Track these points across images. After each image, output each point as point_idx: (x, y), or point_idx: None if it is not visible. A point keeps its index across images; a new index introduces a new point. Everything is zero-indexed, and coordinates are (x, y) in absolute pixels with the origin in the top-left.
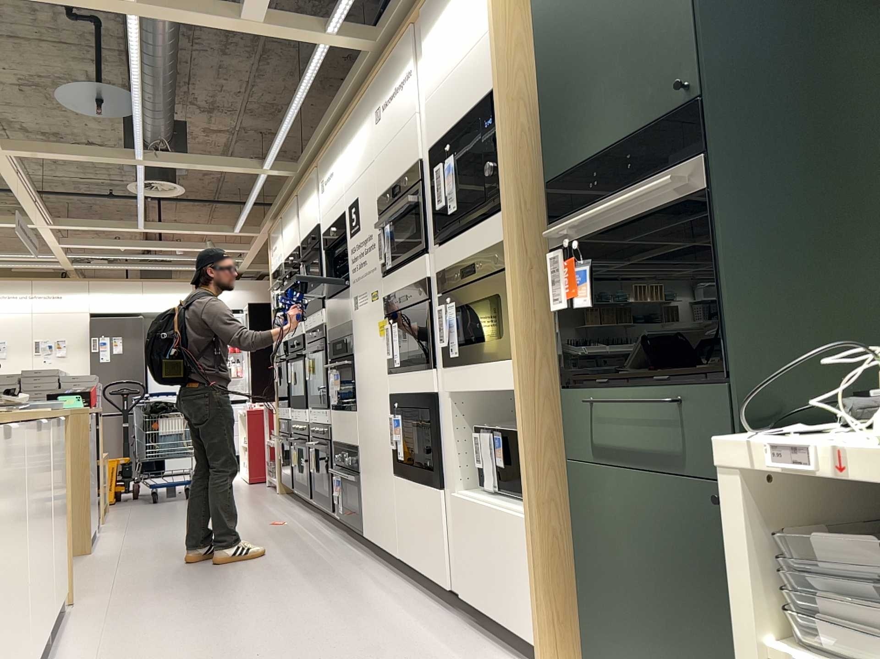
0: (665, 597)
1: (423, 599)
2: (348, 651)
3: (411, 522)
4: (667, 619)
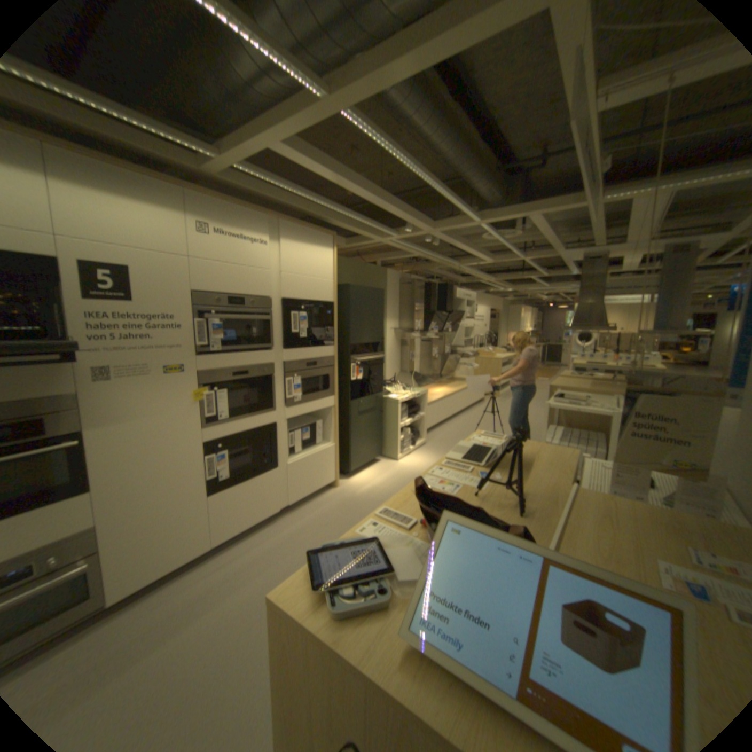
0: (367, 437)
1: (251, 539)
2: (325, 535)
3: (235, 510)
4: (367, 441)
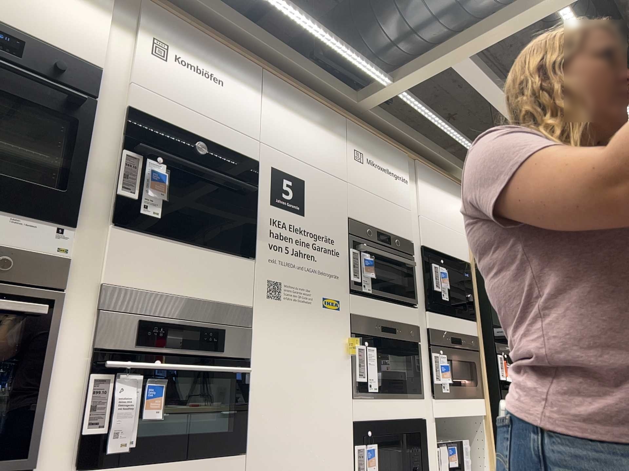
0: None
1: None
2: None
3: None
4: None
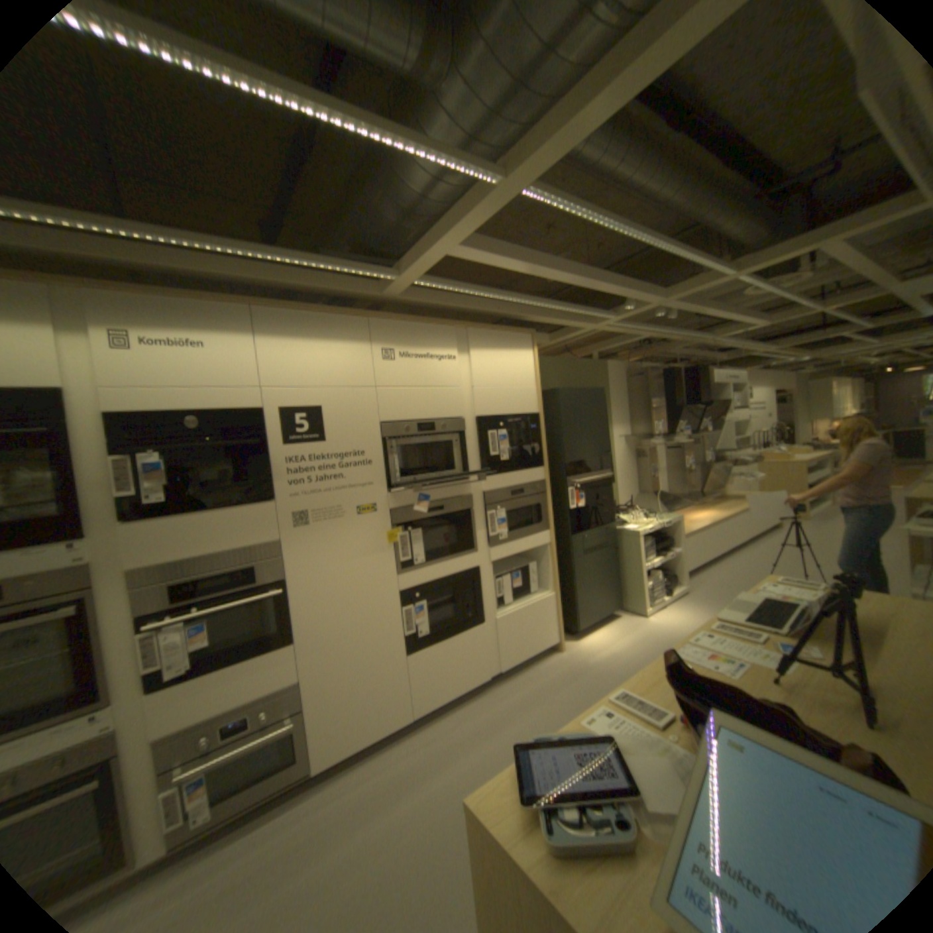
0: (598, 583)
1: (459, 713)
2: (551, 718)
3: (438, 674)
4: (599, 589)
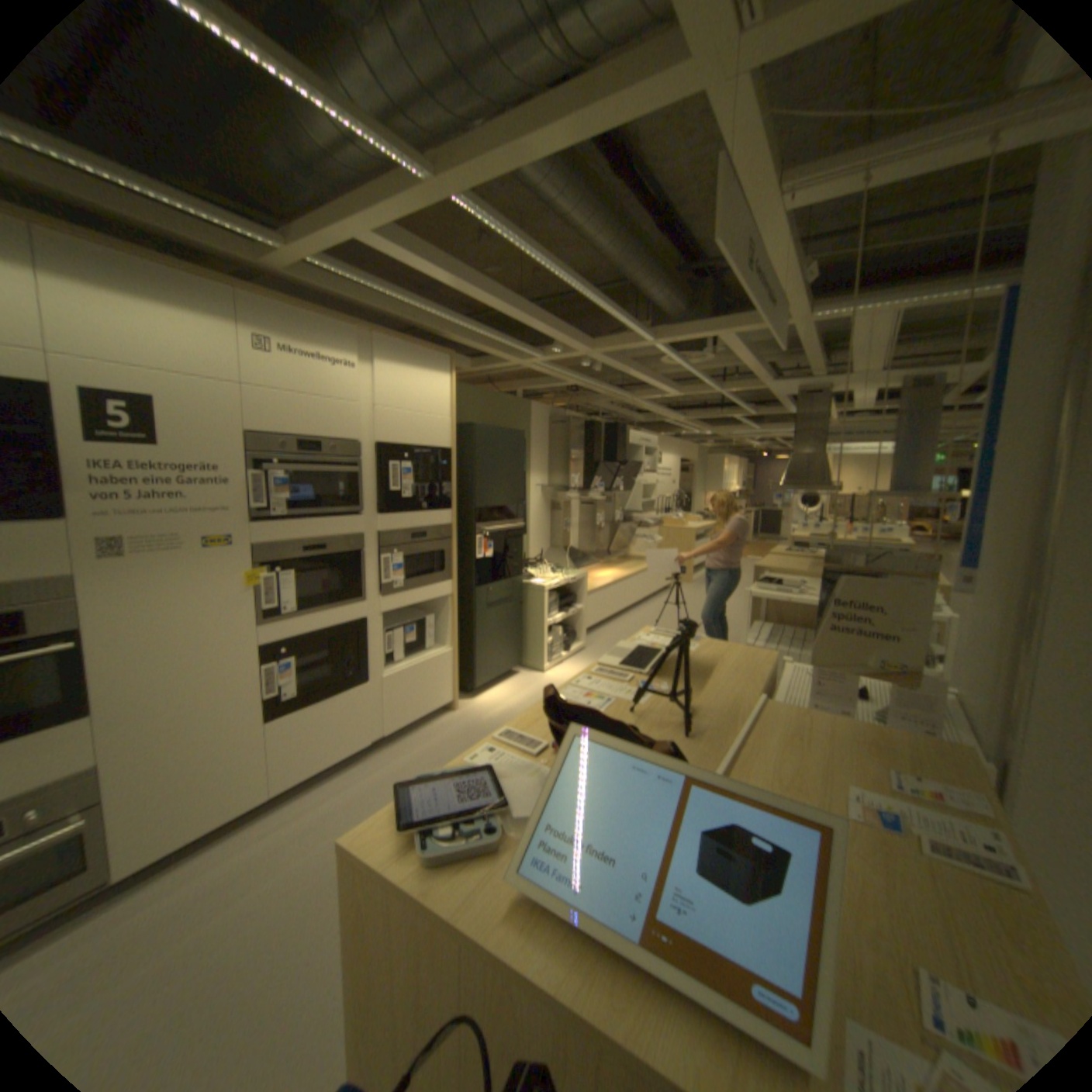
0: (499, 639)
1: (329, 785)
2: None
3: (305, 742)
4: (499, 645)
